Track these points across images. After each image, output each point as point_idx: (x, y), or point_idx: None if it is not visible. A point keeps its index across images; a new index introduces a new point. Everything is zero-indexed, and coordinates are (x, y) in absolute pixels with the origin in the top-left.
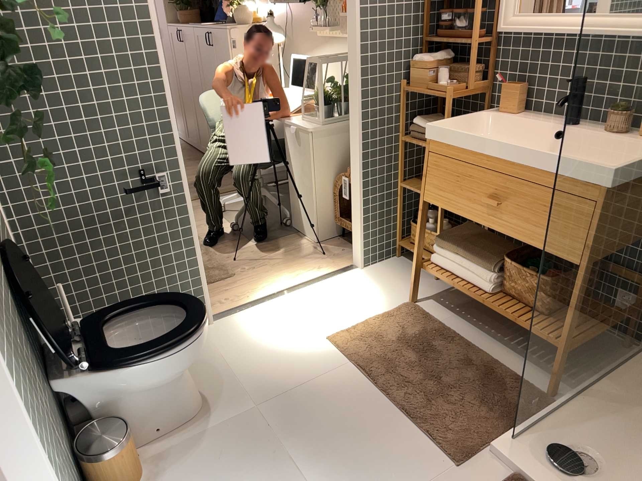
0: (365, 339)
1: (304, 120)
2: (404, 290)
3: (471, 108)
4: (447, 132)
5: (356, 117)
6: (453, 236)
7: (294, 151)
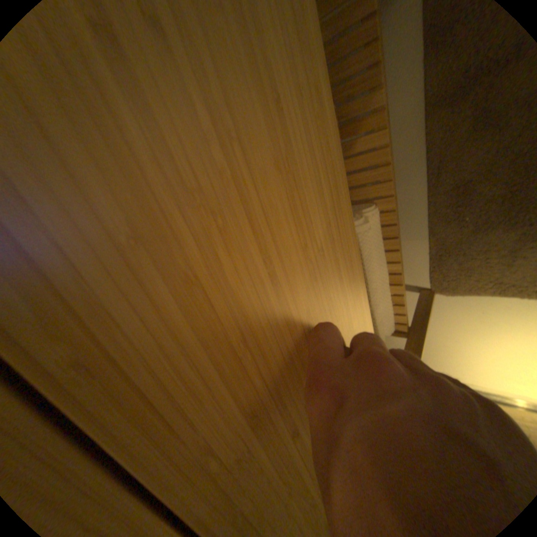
0: None
1: None
2: (413, 312)
3: None
4: None
5: None
6: None
7: None
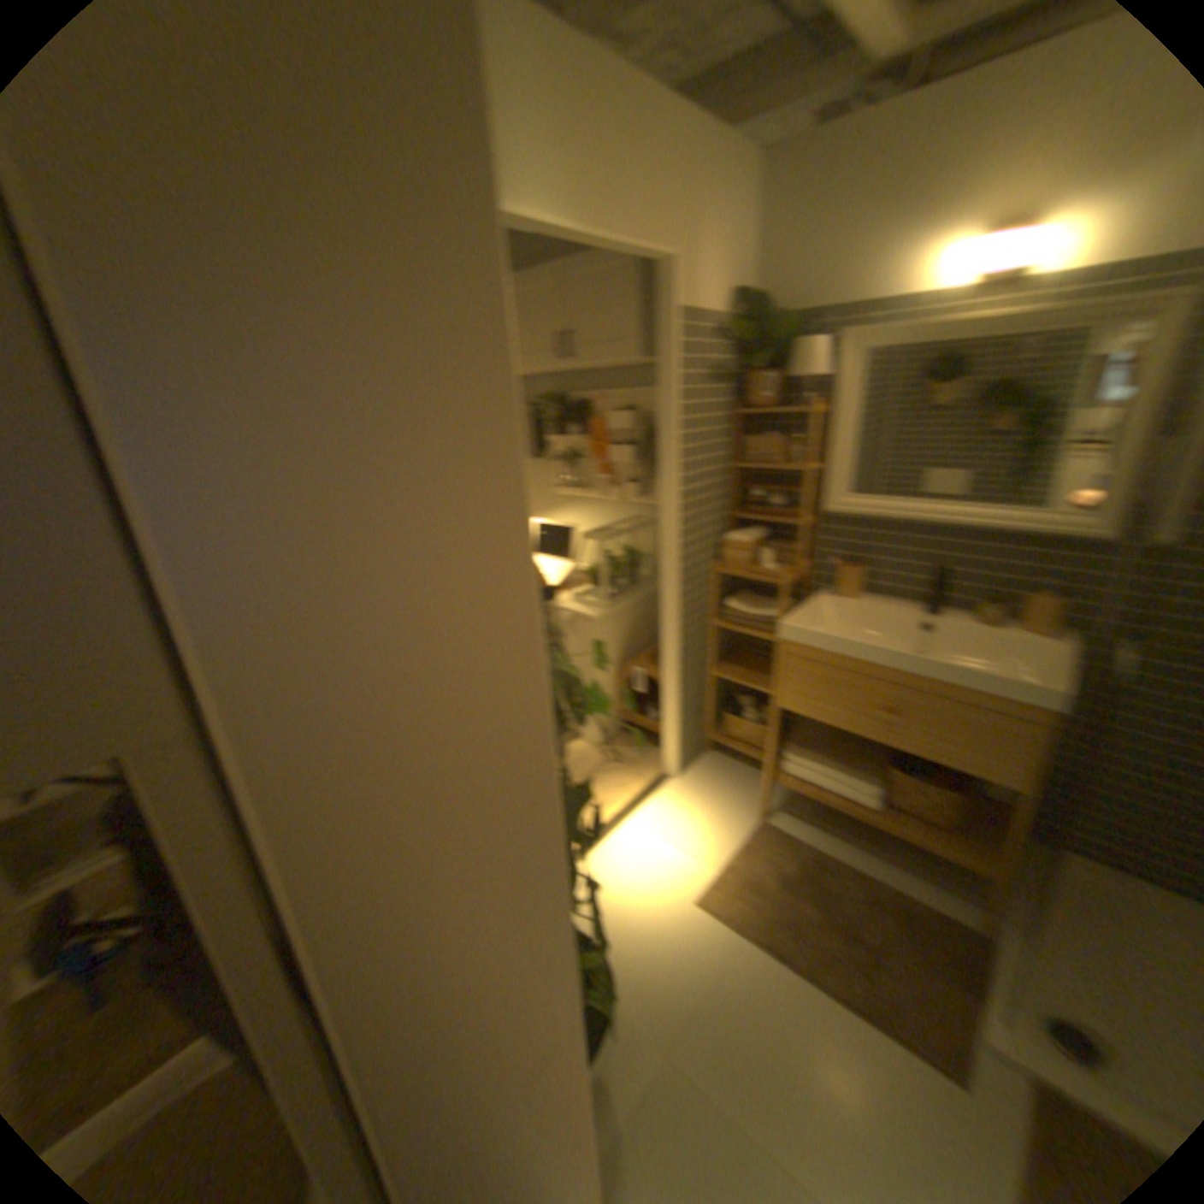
0: (742, 893)
1: (580, 601)
2: (745, 802)
3: (800, 587)
4: (807, 629)
5: (676, 609)
6: (804, 736)
7: (570, 638)
